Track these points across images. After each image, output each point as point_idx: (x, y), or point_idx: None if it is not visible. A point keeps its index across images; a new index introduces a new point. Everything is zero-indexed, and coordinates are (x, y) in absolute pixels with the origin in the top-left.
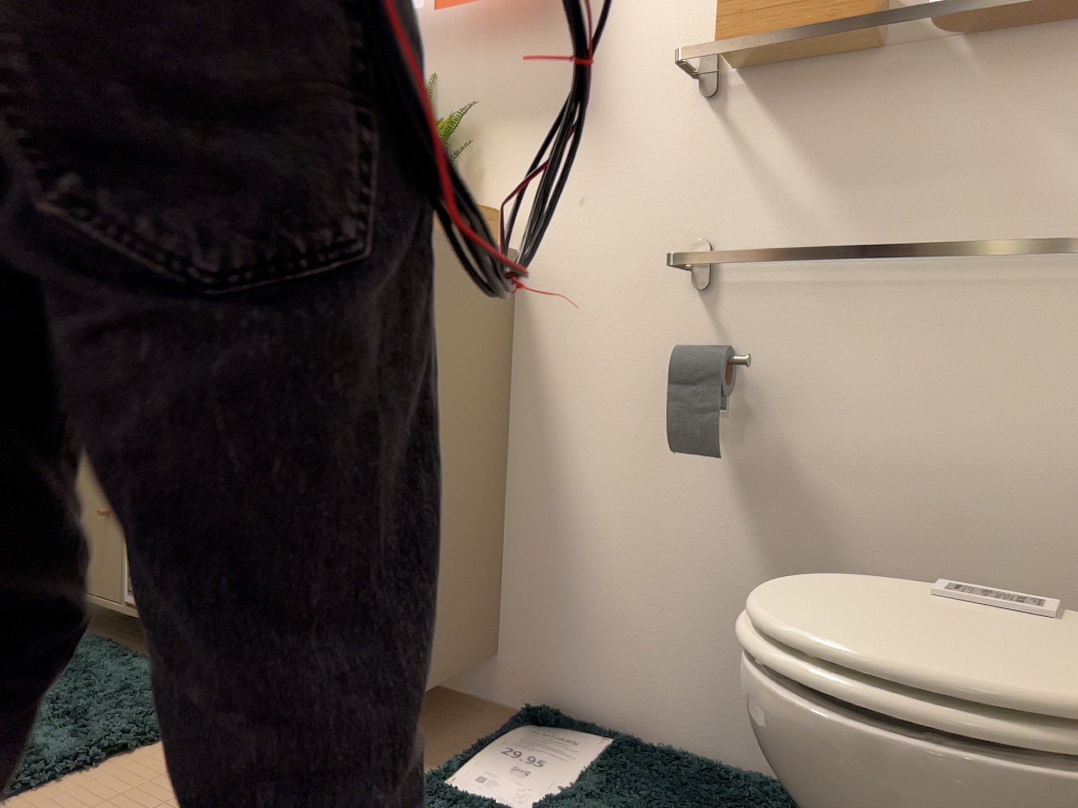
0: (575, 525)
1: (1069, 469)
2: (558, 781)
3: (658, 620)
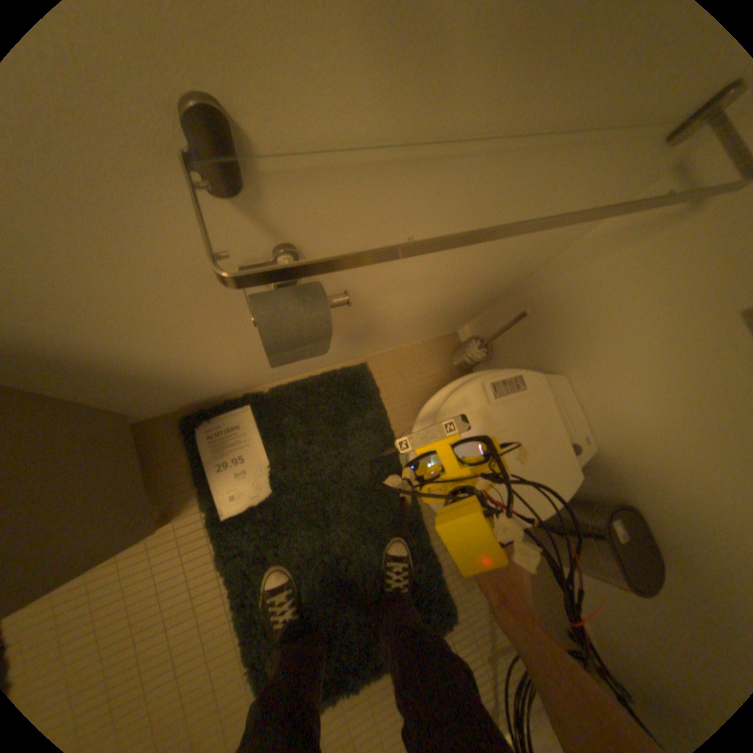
0: (152, 375)
1: (523, 251)
2: (264, 466)
3: (253, 369)
